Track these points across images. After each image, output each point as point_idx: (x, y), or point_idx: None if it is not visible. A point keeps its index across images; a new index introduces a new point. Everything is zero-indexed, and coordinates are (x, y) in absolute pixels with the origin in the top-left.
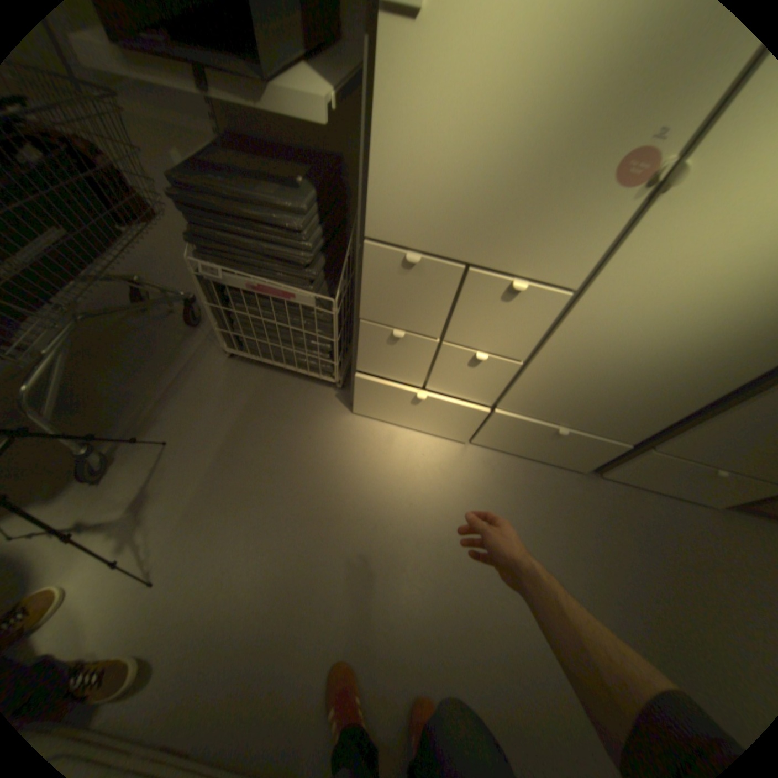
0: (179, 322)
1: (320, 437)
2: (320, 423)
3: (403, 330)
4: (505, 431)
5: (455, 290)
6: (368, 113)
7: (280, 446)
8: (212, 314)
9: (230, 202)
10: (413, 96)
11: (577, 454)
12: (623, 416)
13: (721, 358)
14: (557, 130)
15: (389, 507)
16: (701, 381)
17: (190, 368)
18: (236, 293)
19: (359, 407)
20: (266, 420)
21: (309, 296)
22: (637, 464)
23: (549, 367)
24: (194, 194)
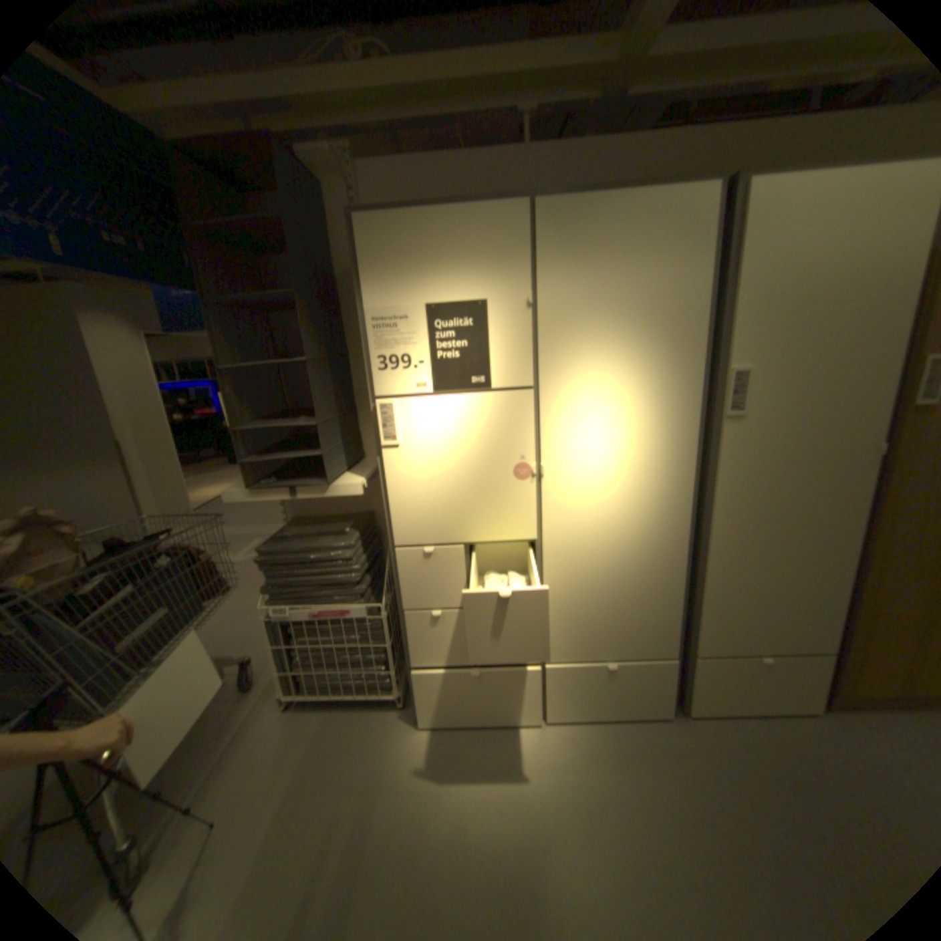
0: (230, 691)
1: (387, 766)
2: (385, 751)
3: (440, 609)
4: (567, 690)
5: (464, 563)
6: (384, 484)
7: (345, 789)
8: (273, 658)
9: (300, 554)
10: (405, 472)
11: (645, 694)
12: (642, 629)
13: (653, 555)
14: (477, 468)
15: (477, 824)
16: (660, 576)
17: (241, 734)
18: (298, 627)
19: (423, 719)
20: (327, 764)
21: (361, 608)
22: (700, 683)
23: (558, 603)
24: (274, 556)
